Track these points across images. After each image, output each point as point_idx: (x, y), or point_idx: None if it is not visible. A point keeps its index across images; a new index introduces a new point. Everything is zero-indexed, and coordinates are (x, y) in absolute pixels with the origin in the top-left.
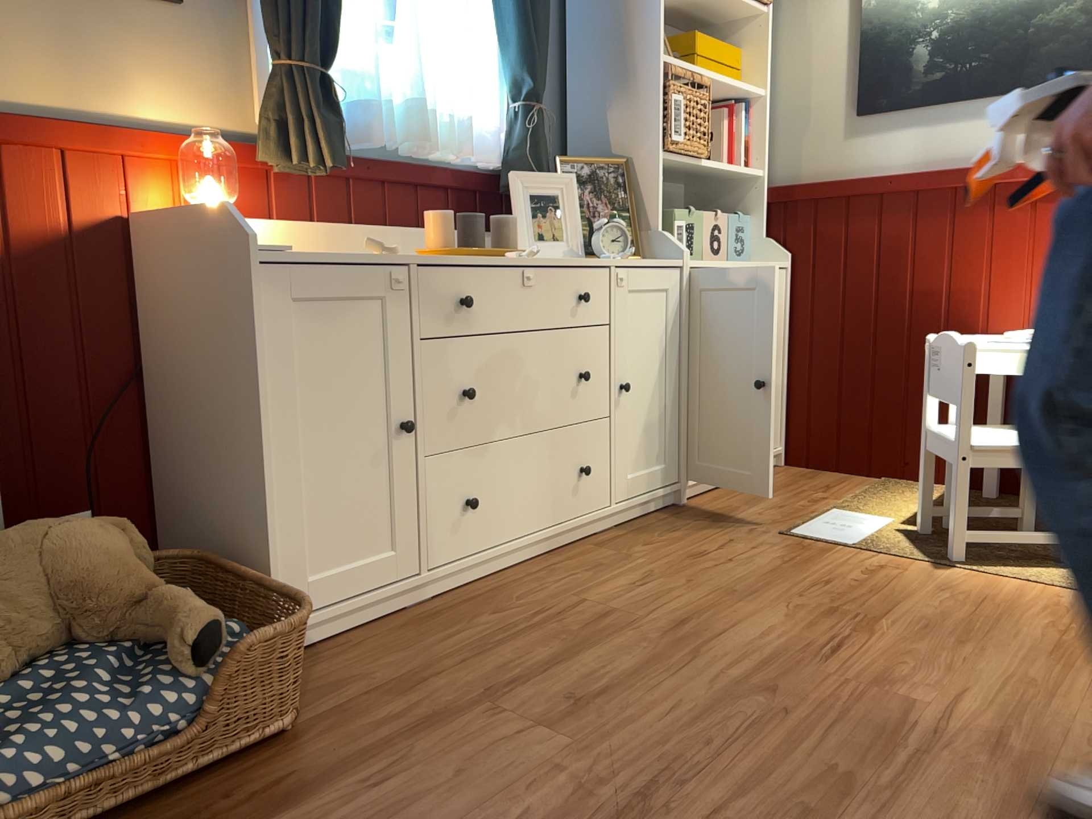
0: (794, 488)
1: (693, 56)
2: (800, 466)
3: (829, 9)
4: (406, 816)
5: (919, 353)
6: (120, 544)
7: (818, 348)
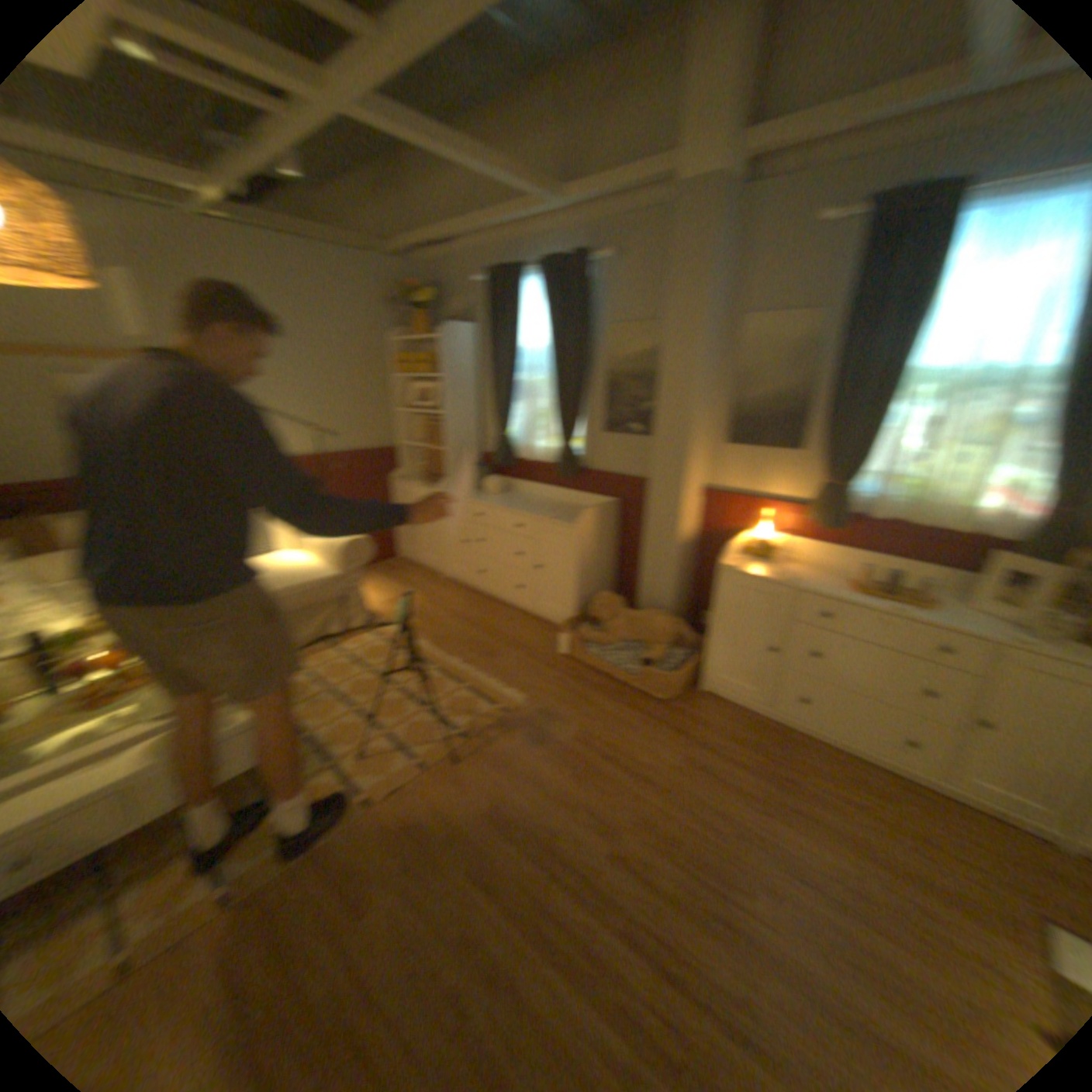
0: None
1: None
2: None
3: None
4: (630, 732)
5: None
6: (666, 629)
7: None
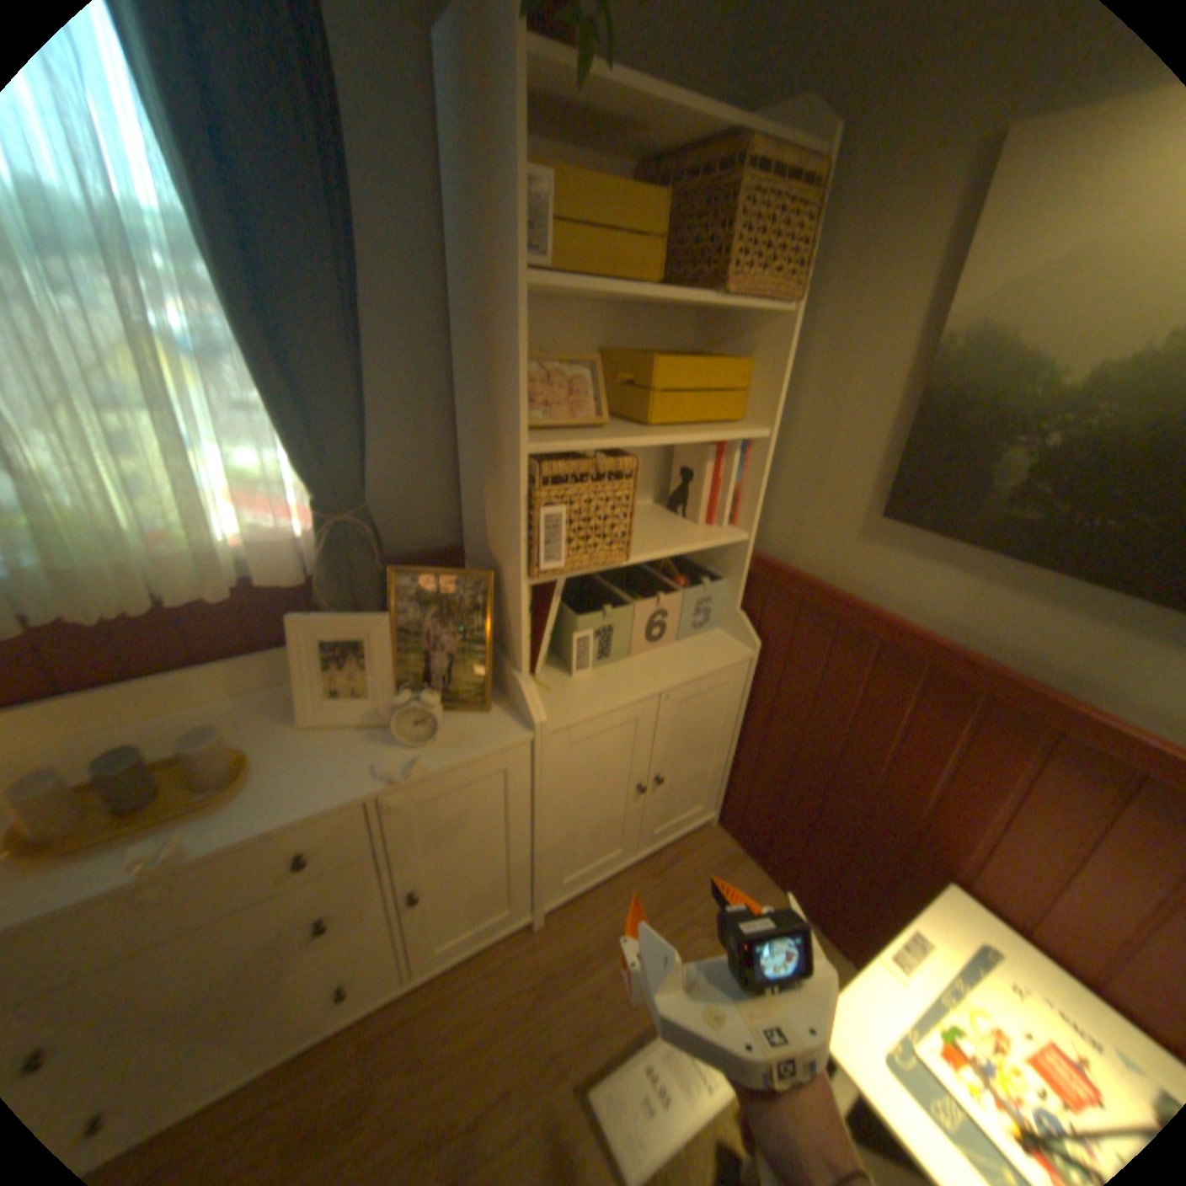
0: (687, 911)
1: (649, 393)
2: (730, 840)
3: (892, 326)
4: None
5: (877, 844)
6: None
7: (769, 754)
